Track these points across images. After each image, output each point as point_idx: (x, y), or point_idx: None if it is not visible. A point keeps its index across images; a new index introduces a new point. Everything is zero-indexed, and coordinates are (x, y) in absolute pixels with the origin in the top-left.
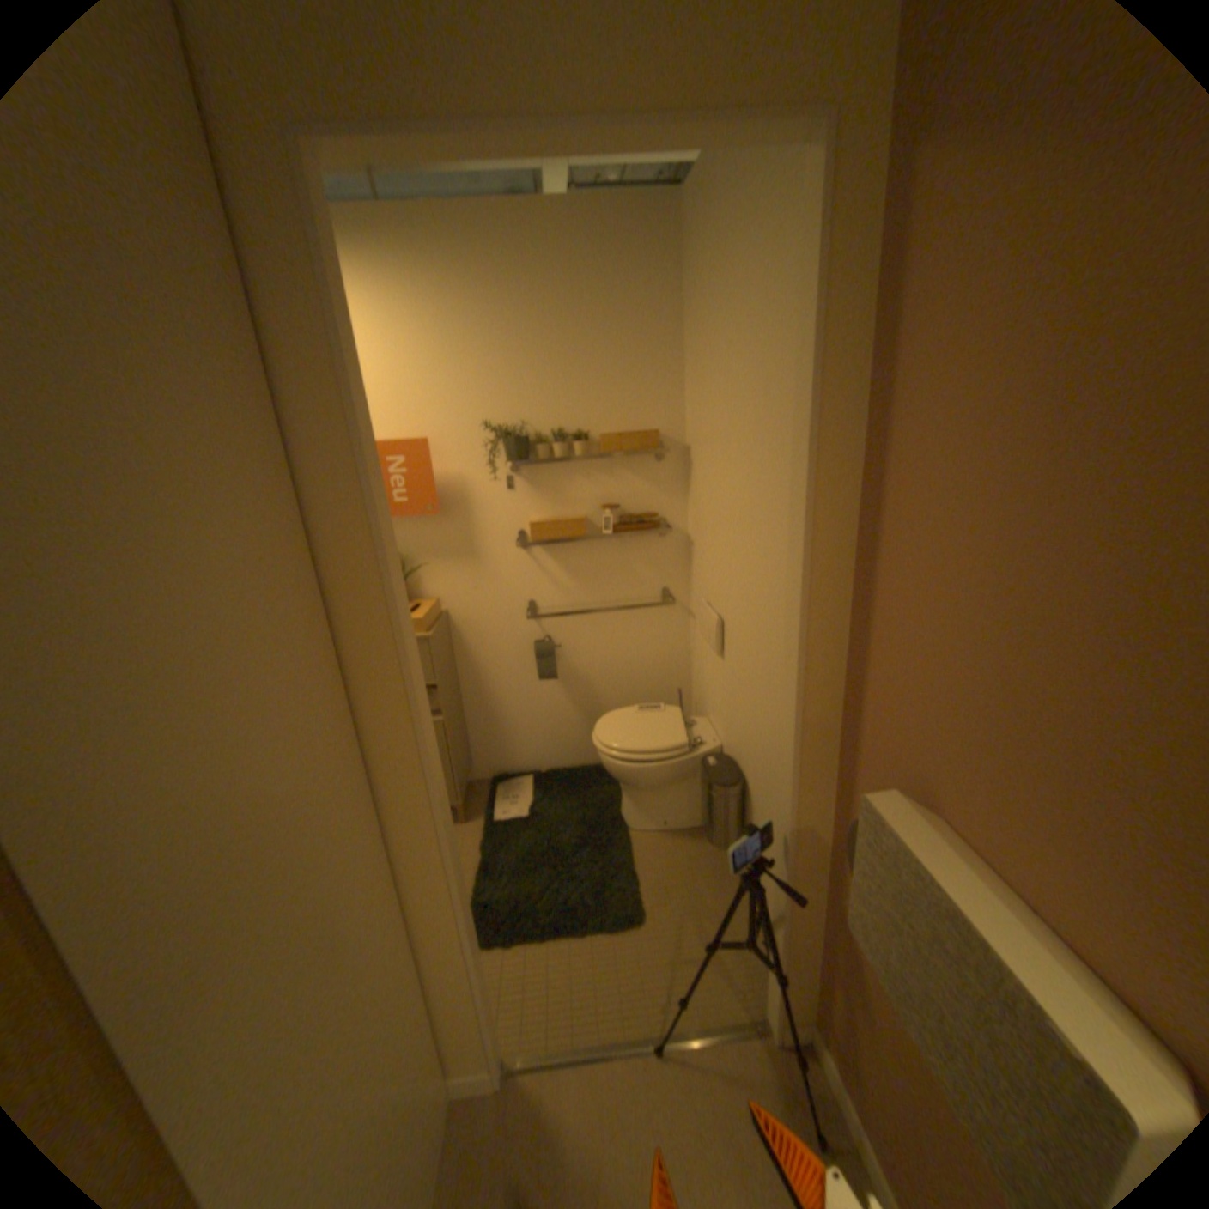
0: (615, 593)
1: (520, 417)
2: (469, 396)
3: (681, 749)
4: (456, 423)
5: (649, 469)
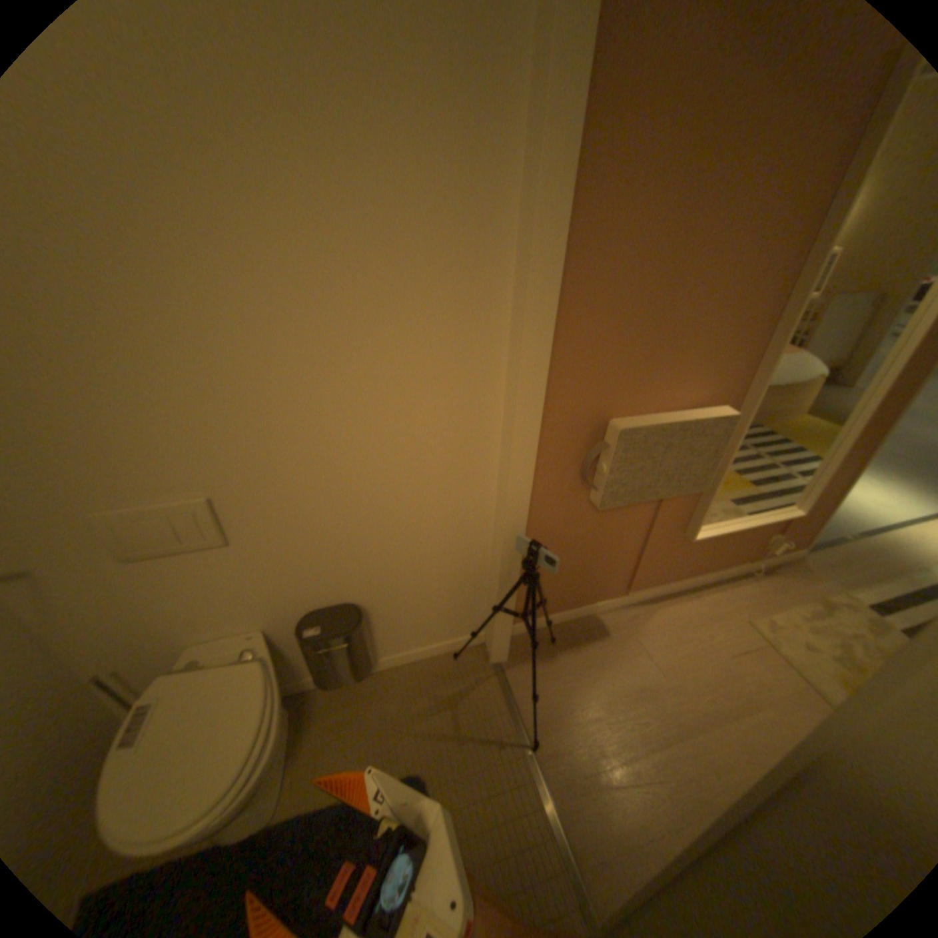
0: None
1: None
2: None
3: (263, 674)
4: None
5: None
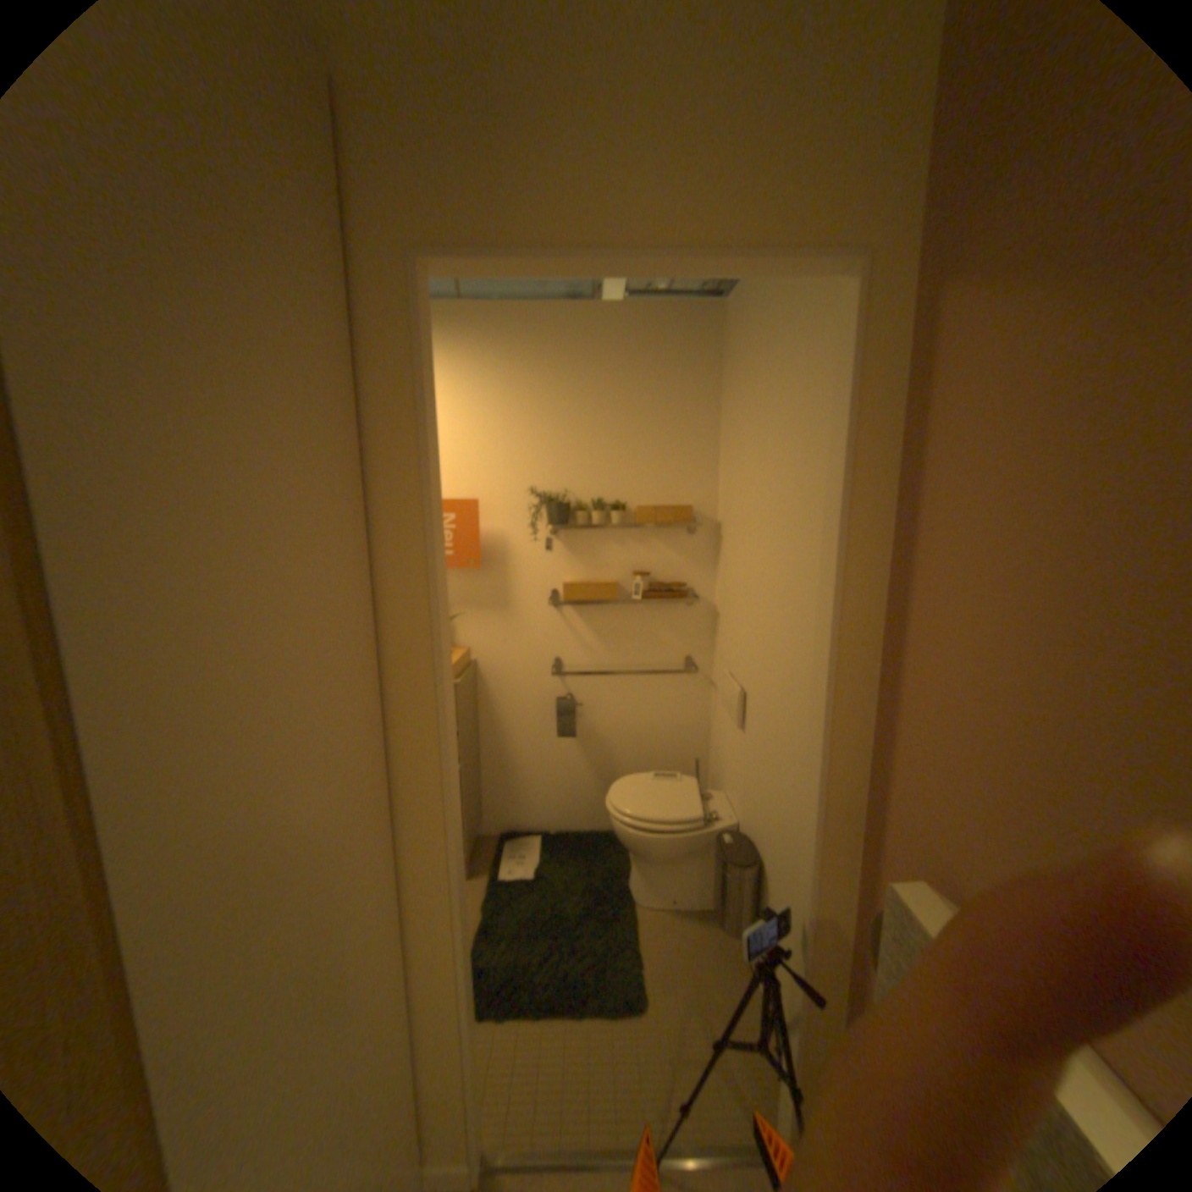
0: (640, 657)
1: (565, 486)
2: (520, 464)
3: (697, 823)
4: (506, 487)
5: (682, 541)
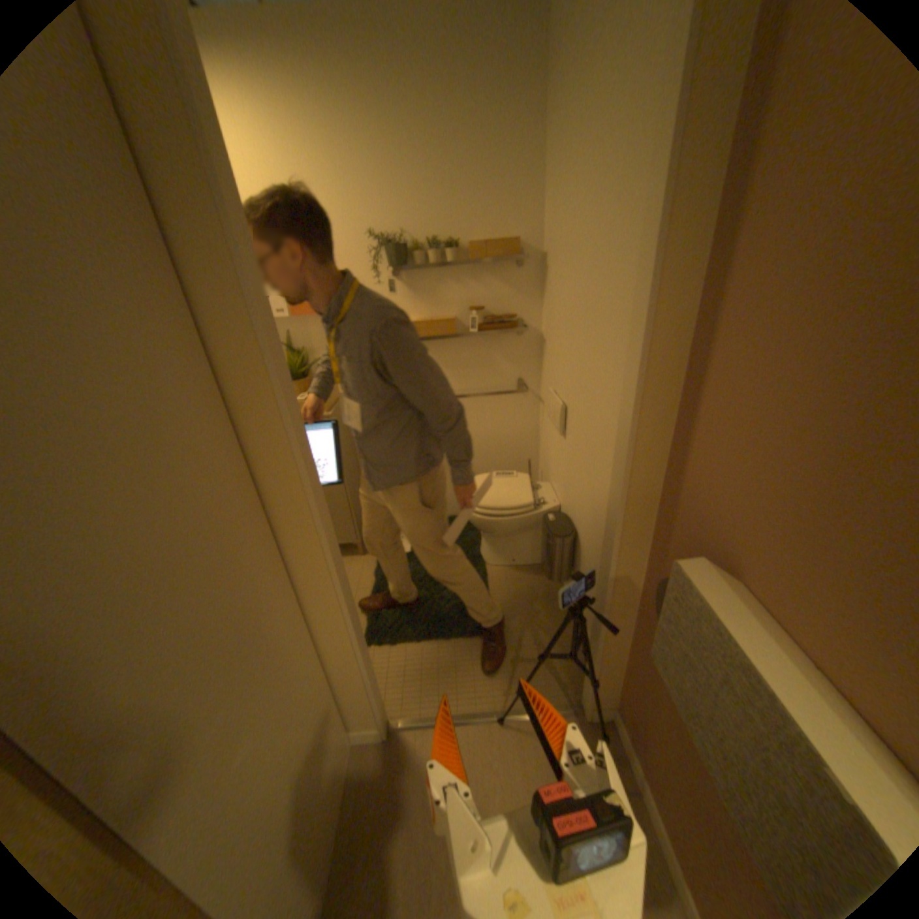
0: (479, 381)
1: (400, 225)
2: (354, 204)
3: (527, 506)
4: (344, 230)
5: (511, 273)
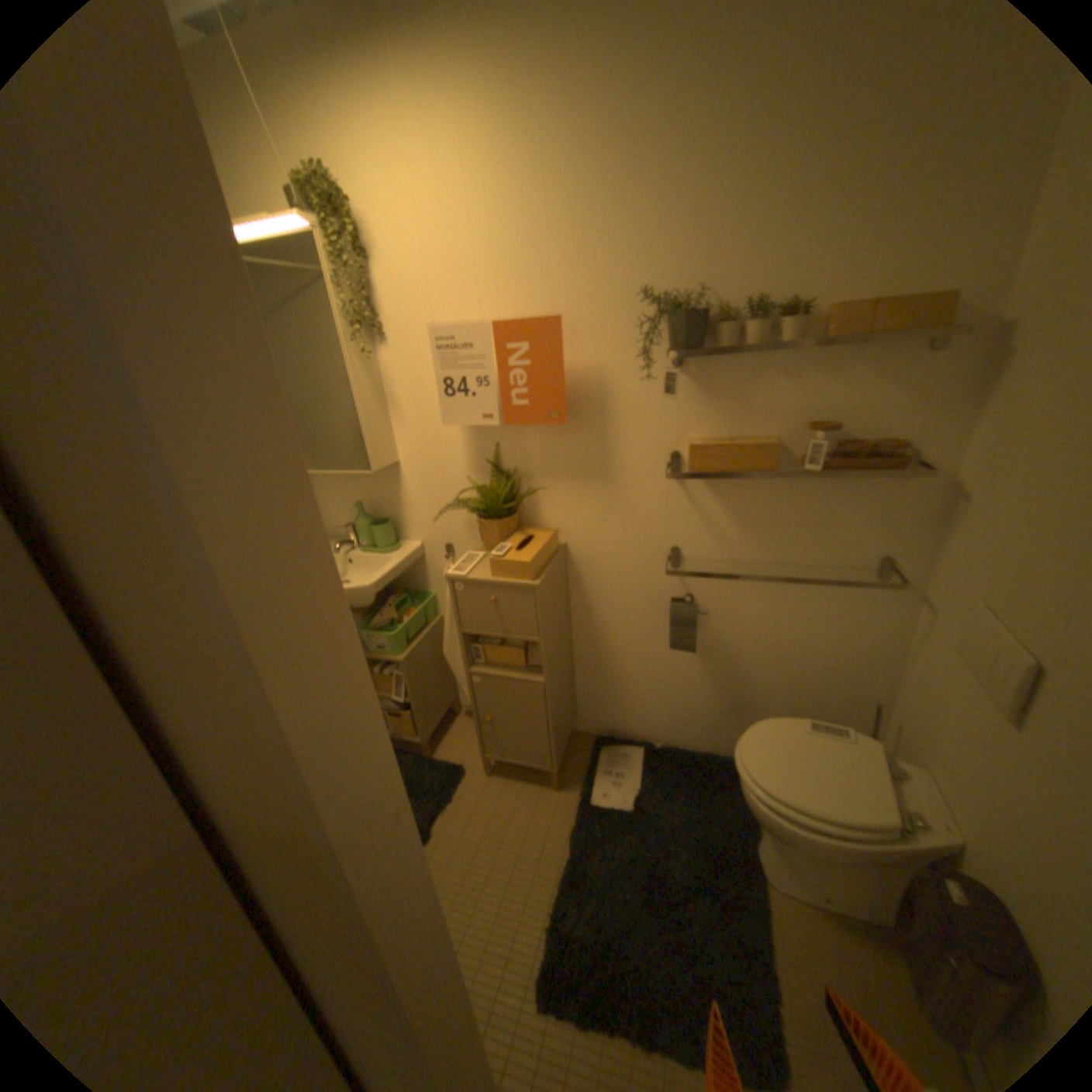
0: (801, 550)
1: (699, 275)
2: (624, 244)
3: (889, 832)
4: (602, 288)
5: (911, 360)
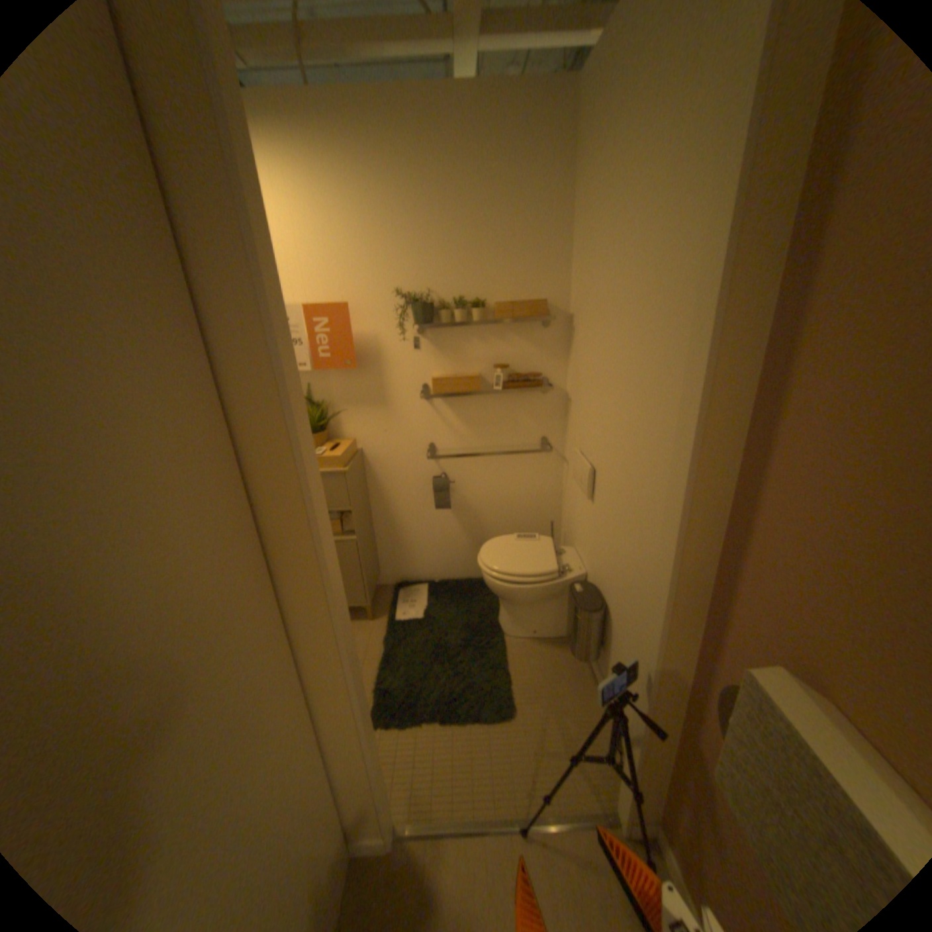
0: (501, 439)
1: (427, 285)
2: (383, 265)
3: (552, 575)
4: (372, 288)
5: (536, 333)
